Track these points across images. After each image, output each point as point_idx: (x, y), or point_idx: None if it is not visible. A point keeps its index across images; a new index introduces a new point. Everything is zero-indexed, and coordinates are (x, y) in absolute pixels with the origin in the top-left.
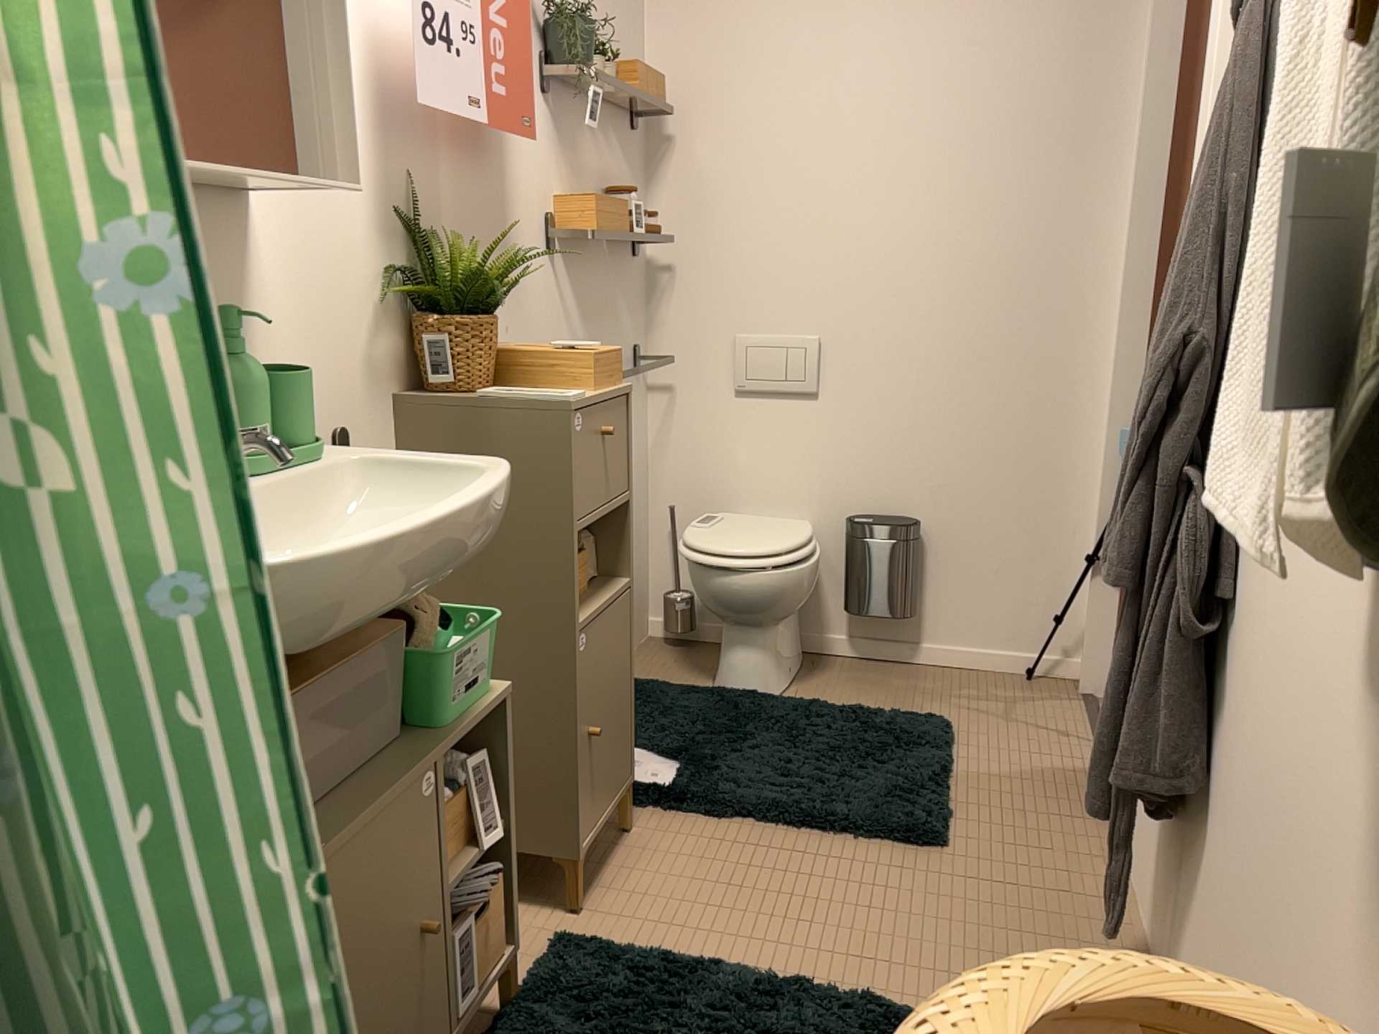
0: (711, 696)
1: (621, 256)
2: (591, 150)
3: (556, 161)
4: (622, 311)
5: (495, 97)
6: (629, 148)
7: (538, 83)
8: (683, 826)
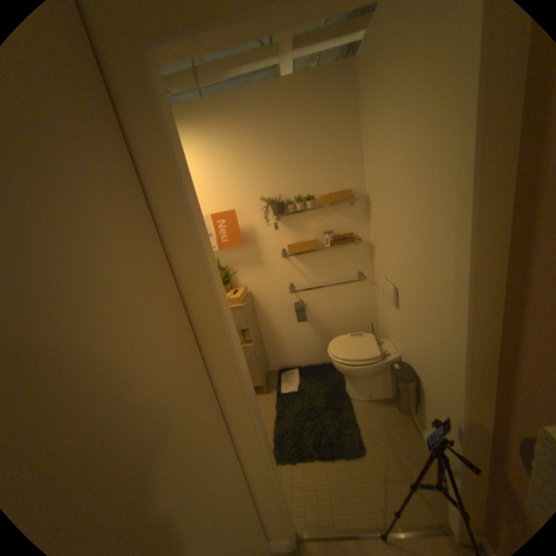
0: (337, 385)
1: (342, 247)
2: (312, 223)
3: (286, 234)
4: (344, 263)
5: (222, 243)
6: (347, 211)
7: (272, 219)
8: (270, 403)
